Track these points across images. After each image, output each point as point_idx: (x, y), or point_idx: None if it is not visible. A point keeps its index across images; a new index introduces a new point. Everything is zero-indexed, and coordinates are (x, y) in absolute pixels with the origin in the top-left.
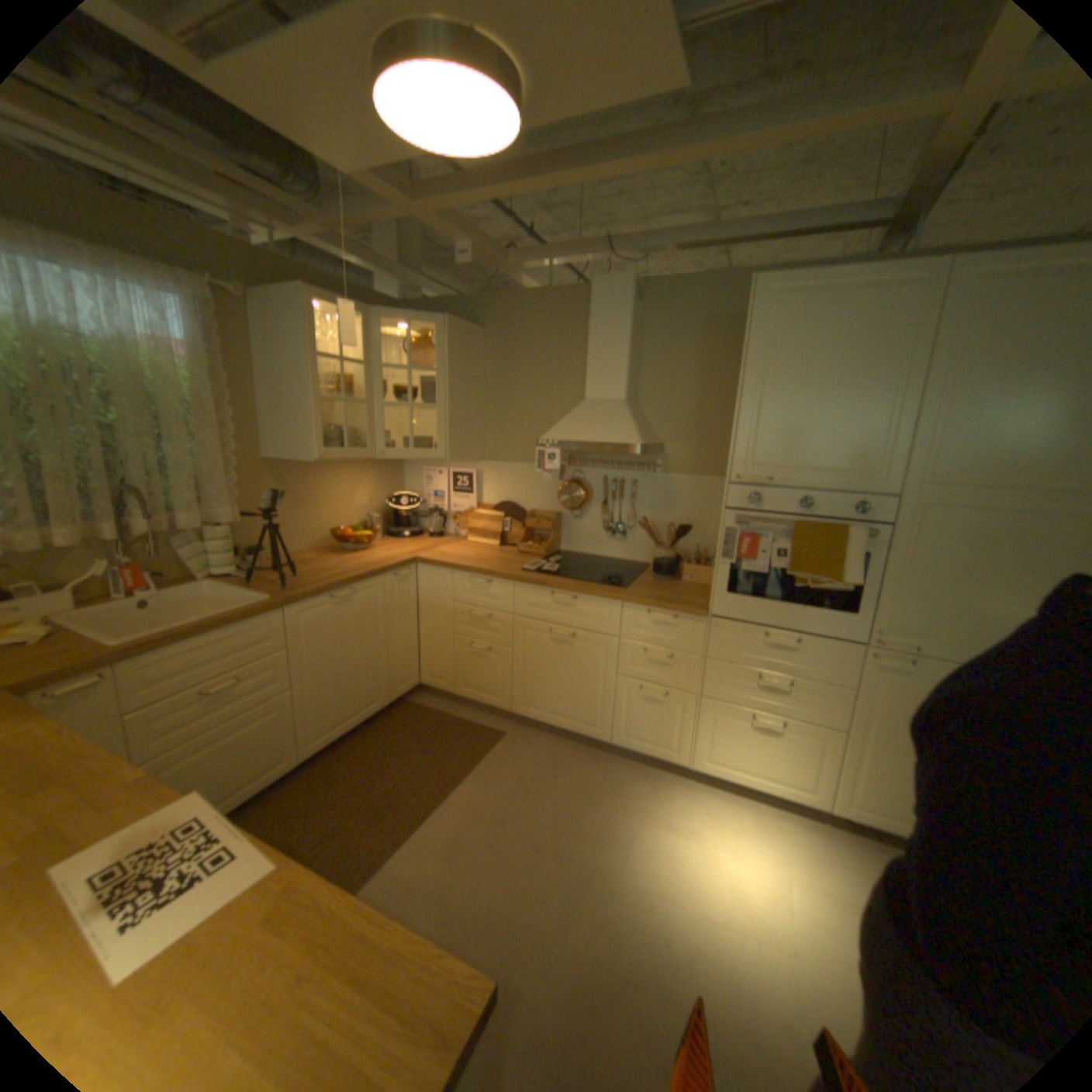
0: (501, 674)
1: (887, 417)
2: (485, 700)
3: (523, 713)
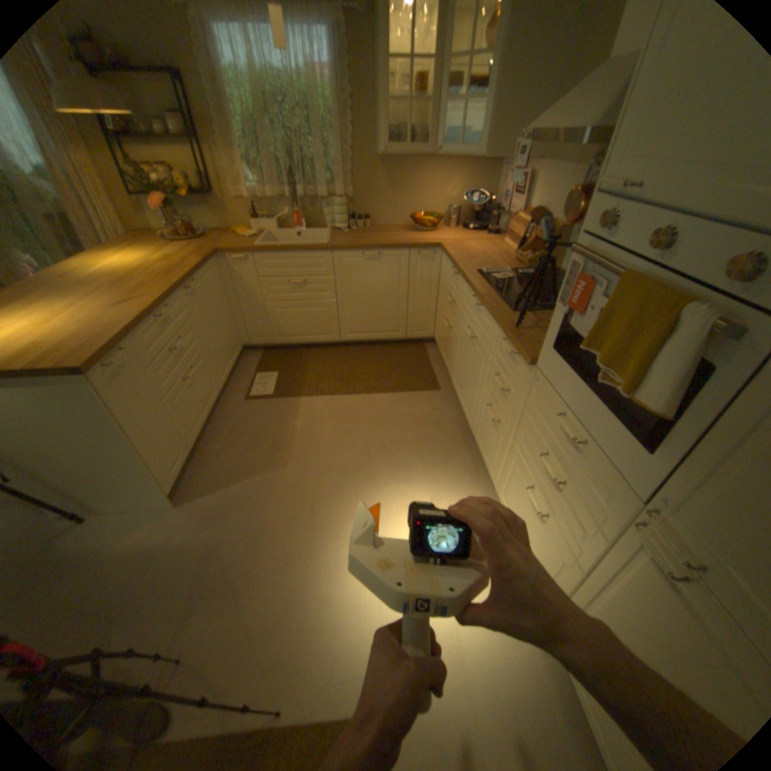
0: (451, 350)
1: None
2: (445, 364)
3: (453, 383)
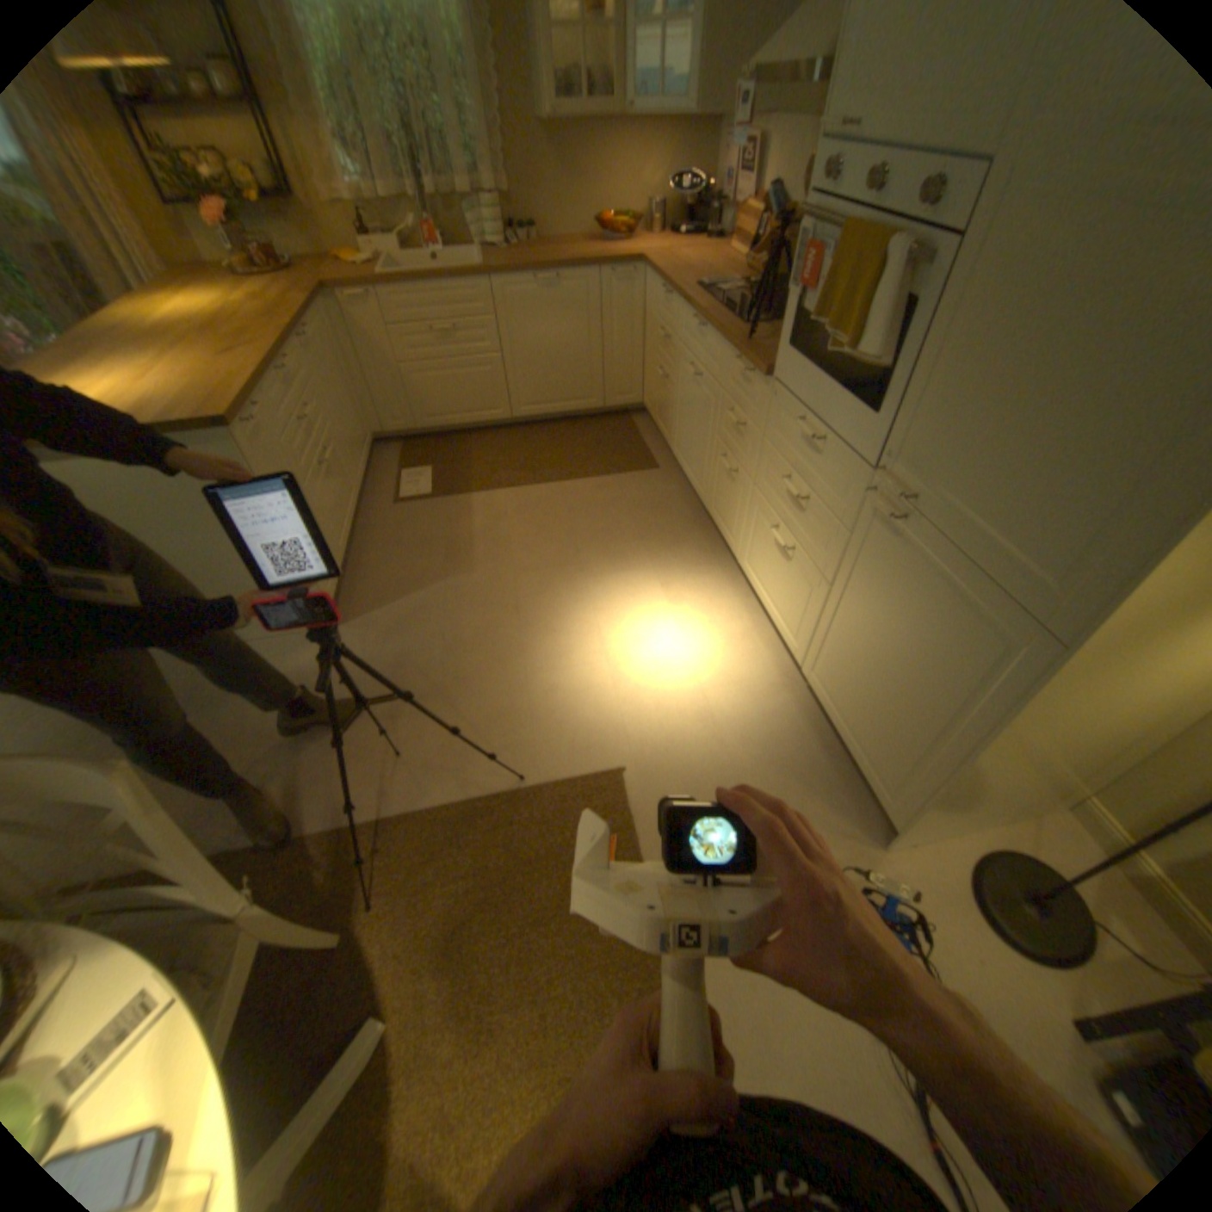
0: (669, 410)
1: None
2: (661, 434)
3: (674, 455)
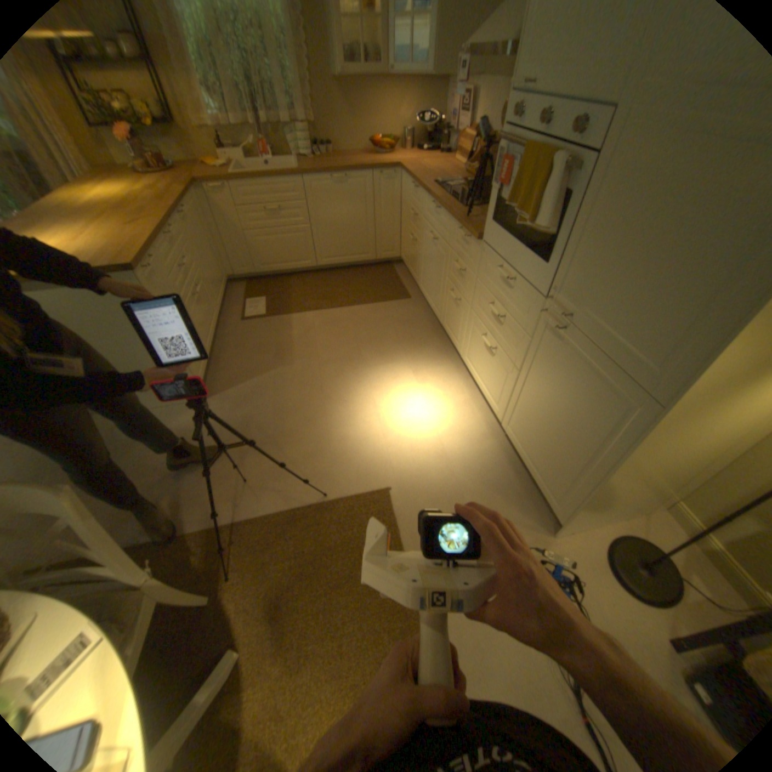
0: (417, 261)
1: None
2: (412, 276)
3: (420, 290)
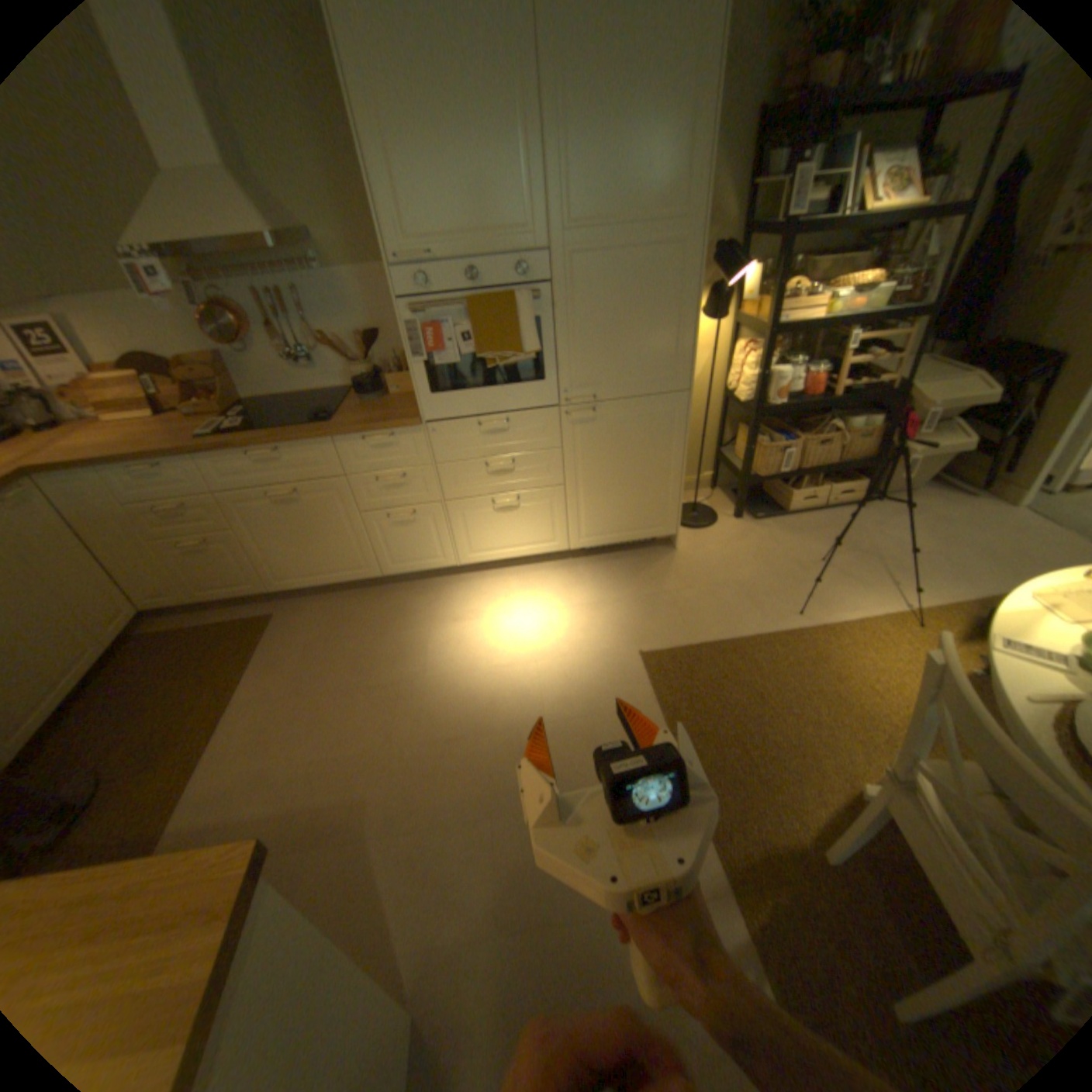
0: (234, 561)
1: (515, 155)
2: (230, 594)
3: (281, 587)
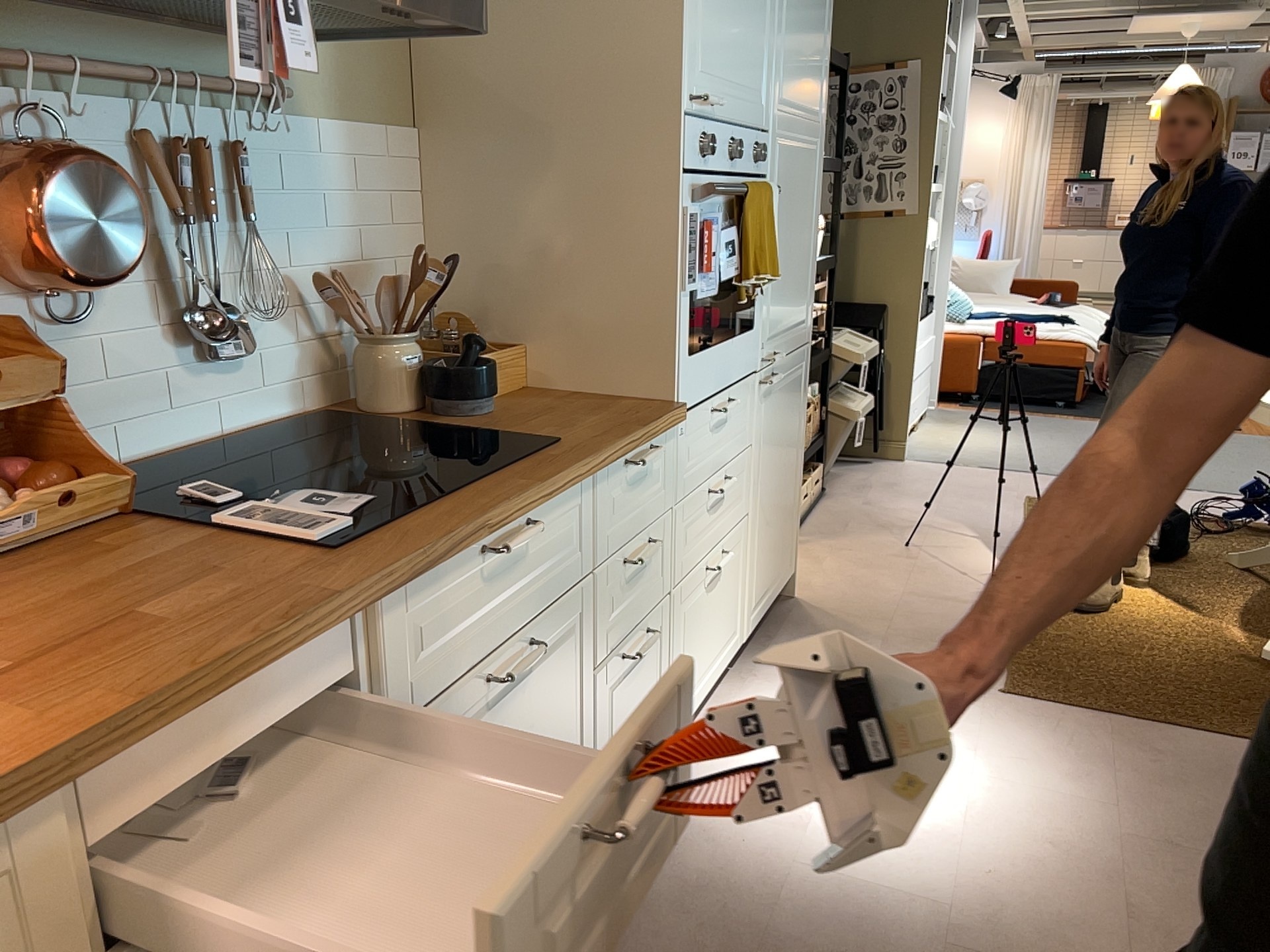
0: None
1: (767, 3)
2: None
3: None
